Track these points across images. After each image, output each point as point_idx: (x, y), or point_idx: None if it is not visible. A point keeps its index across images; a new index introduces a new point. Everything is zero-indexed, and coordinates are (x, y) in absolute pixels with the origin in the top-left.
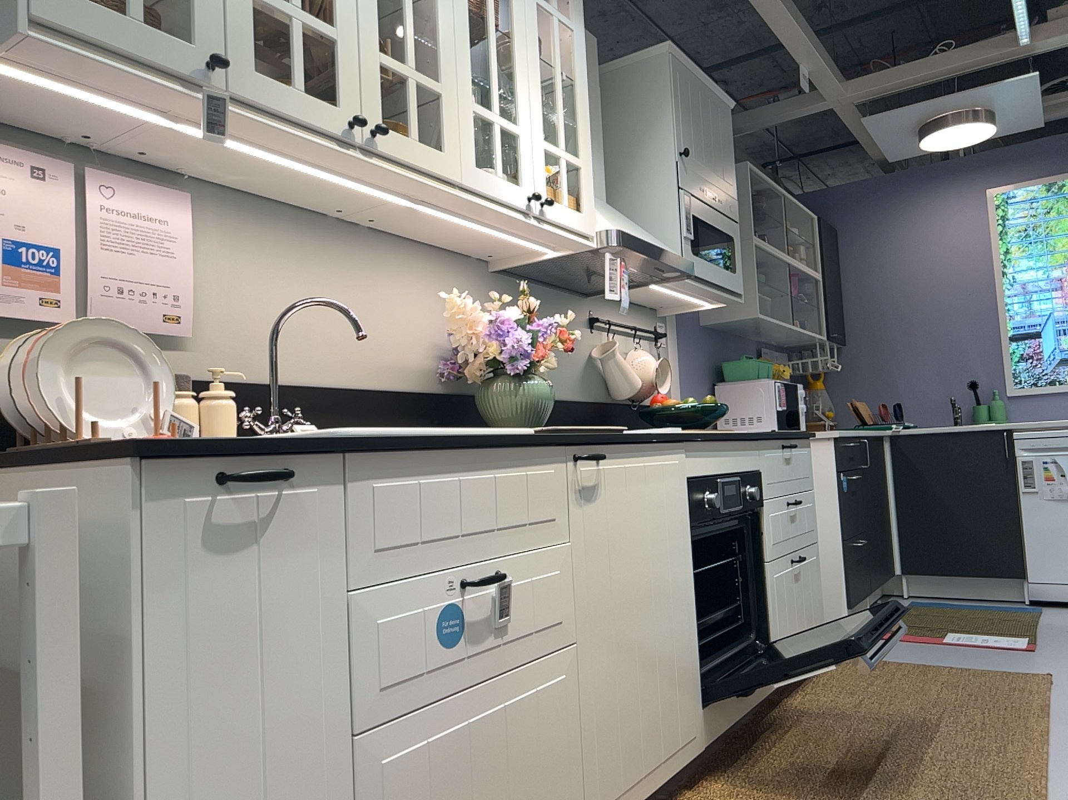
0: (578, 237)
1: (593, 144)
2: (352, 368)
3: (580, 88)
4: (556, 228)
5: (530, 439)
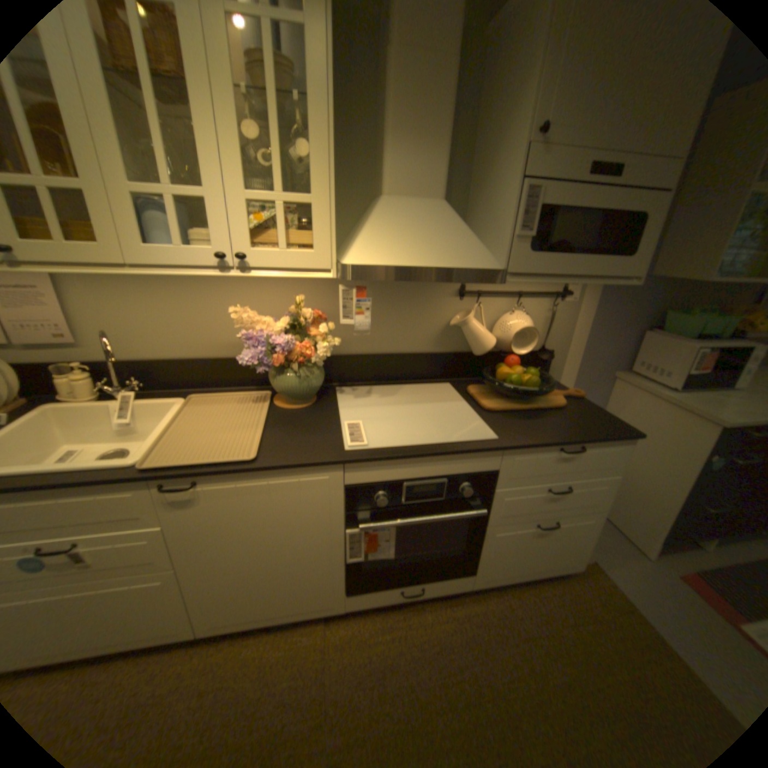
0: (304, 274)
1: (426, 137)
2: (197, 347)
3: (313, 104)
4: (270, 272)
5: (88, 483)
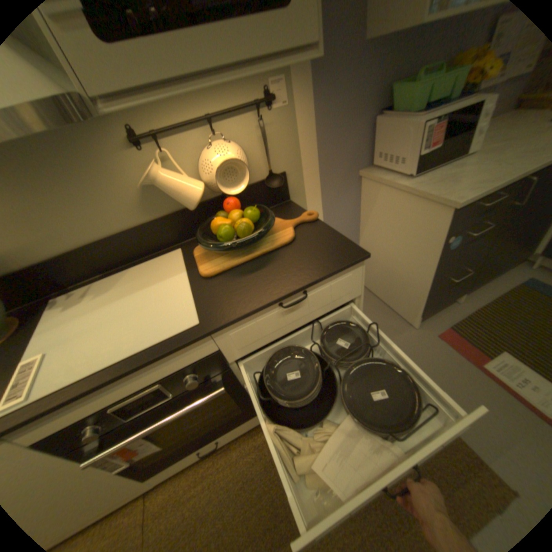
0: None
1: None
2: None
3: None
4: None
5: None
